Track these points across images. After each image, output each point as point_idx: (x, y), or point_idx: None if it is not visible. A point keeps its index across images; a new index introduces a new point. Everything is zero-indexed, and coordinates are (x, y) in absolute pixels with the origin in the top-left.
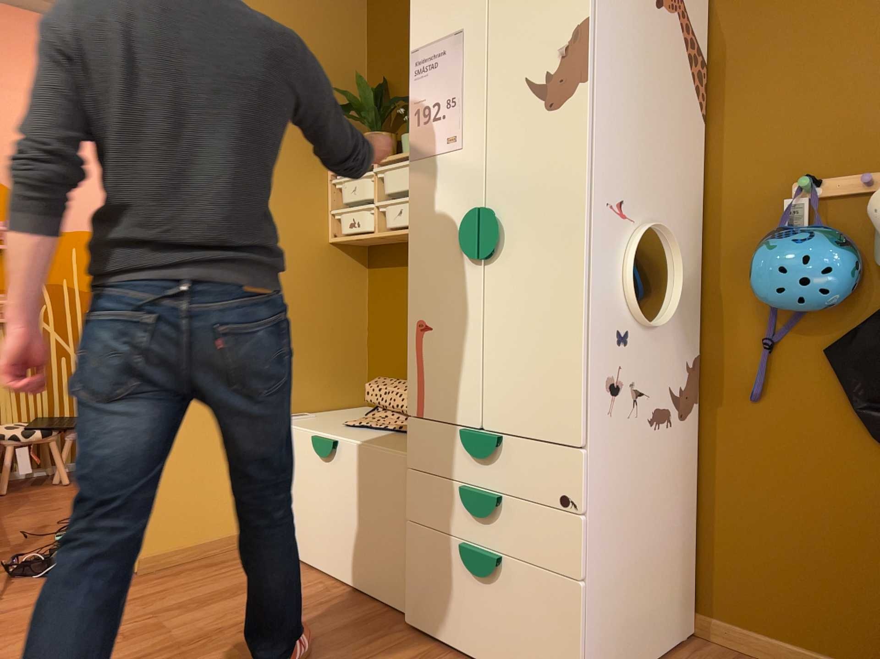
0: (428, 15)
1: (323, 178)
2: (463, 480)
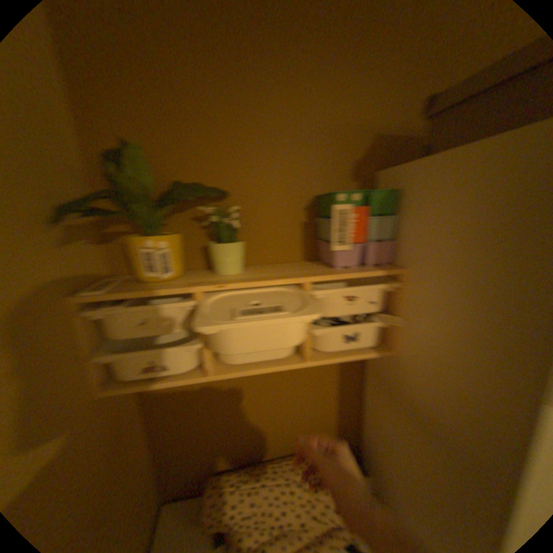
0: None
1: (67, 313)
2: None
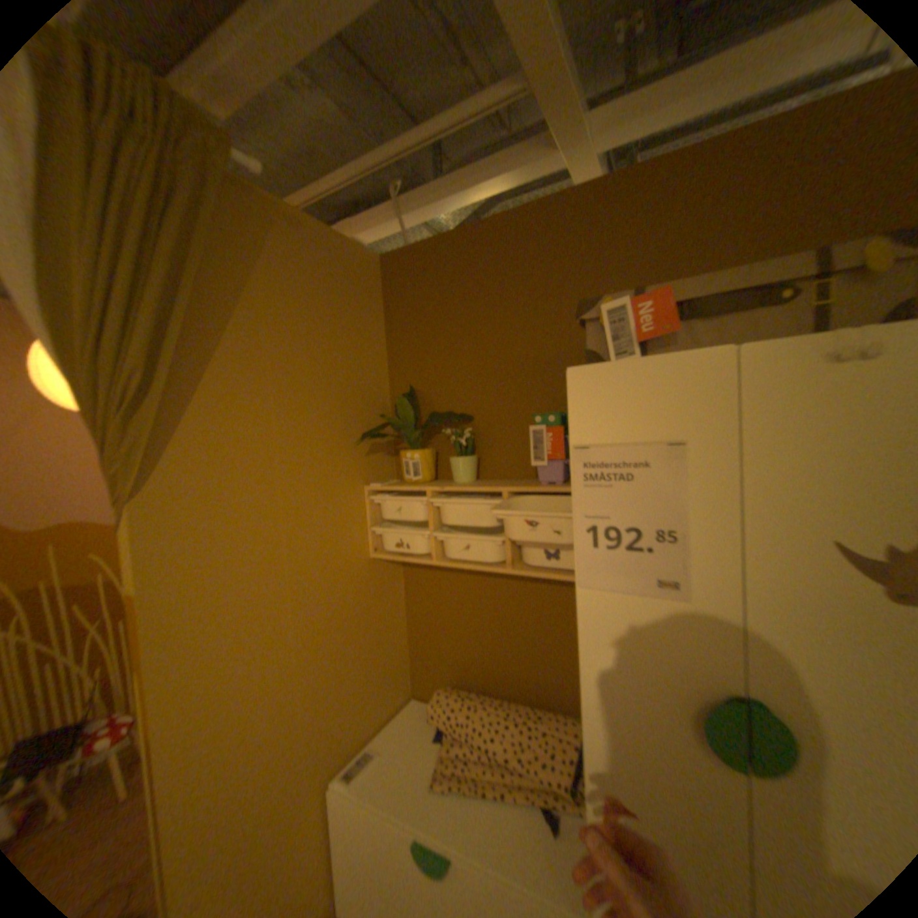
0: (605, 402)
1: (361, 495)
2: None
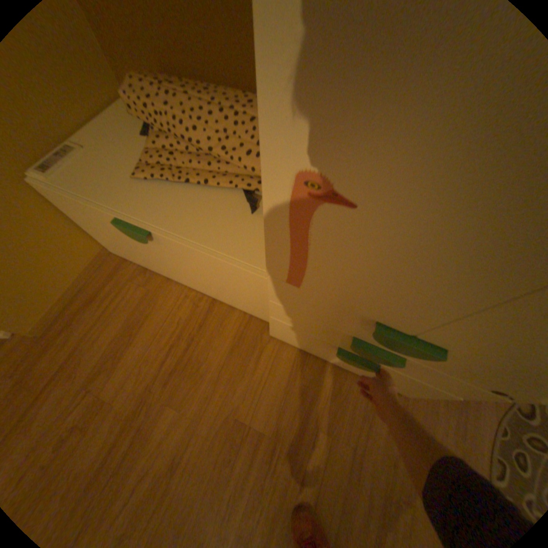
0: None
1: None
2: (354, 334)
